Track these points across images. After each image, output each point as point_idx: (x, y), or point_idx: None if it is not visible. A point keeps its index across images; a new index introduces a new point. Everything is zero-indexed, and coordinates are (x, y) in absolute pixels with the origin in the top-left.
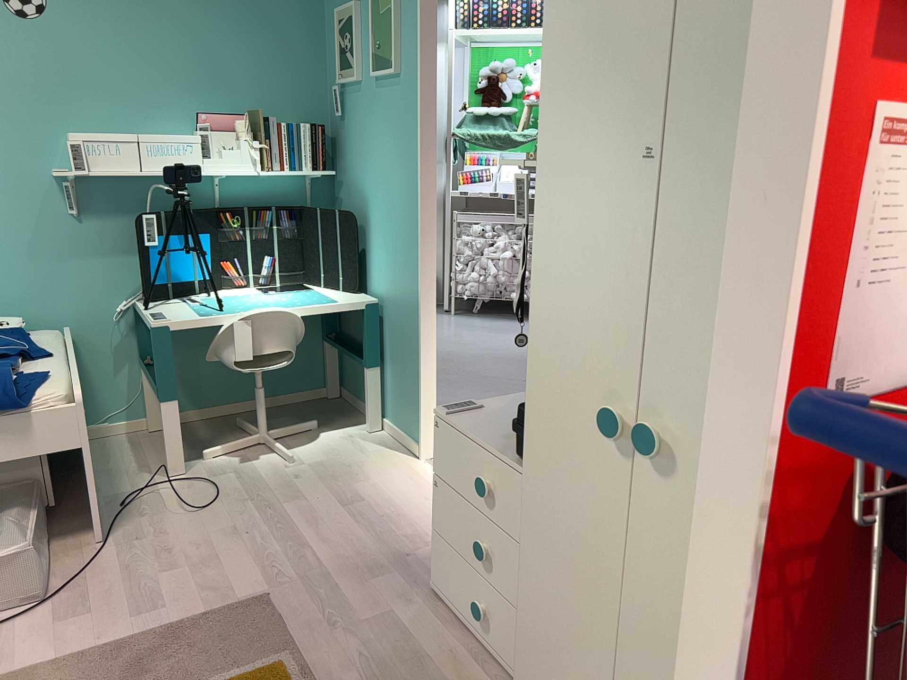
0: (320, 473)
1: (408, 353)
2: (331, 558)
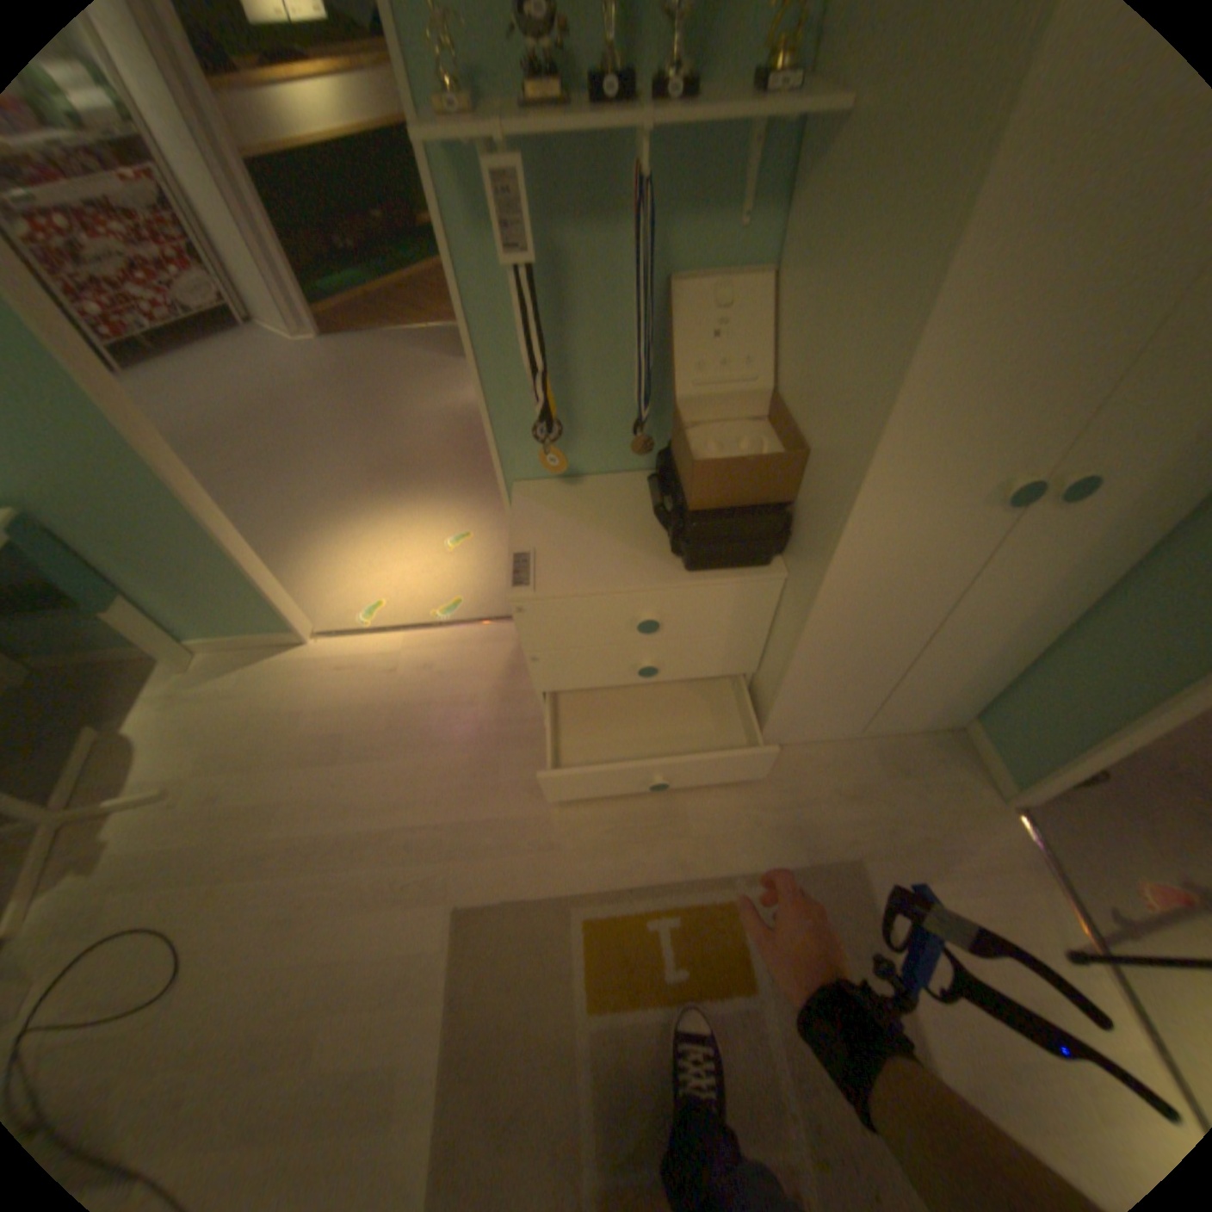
0: (232, 766)
1: (178, 549)
2: (431, 810)
